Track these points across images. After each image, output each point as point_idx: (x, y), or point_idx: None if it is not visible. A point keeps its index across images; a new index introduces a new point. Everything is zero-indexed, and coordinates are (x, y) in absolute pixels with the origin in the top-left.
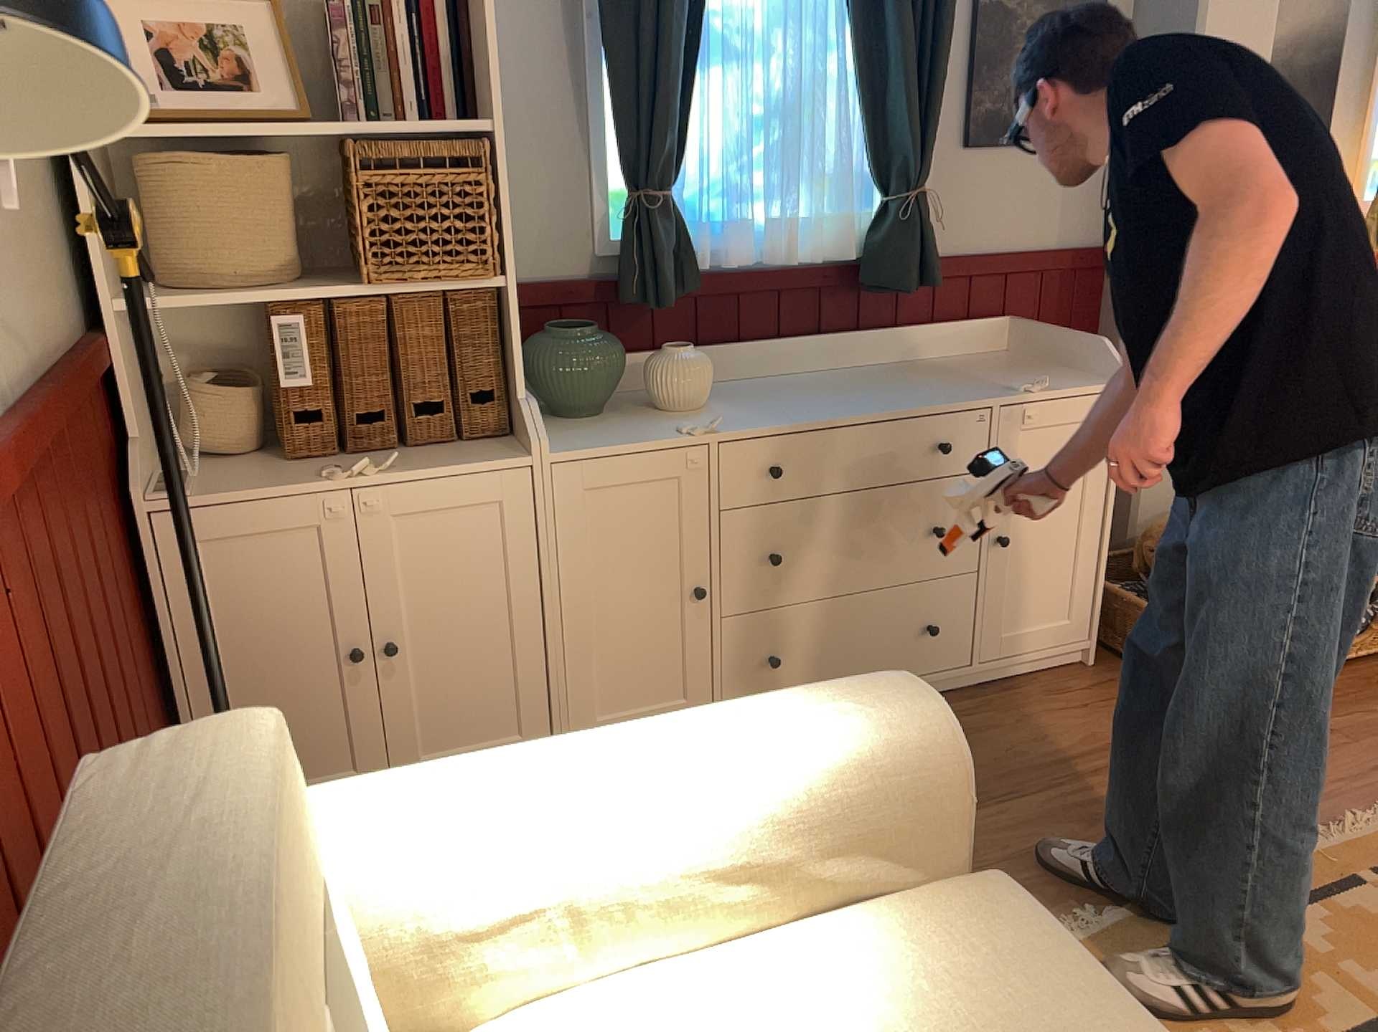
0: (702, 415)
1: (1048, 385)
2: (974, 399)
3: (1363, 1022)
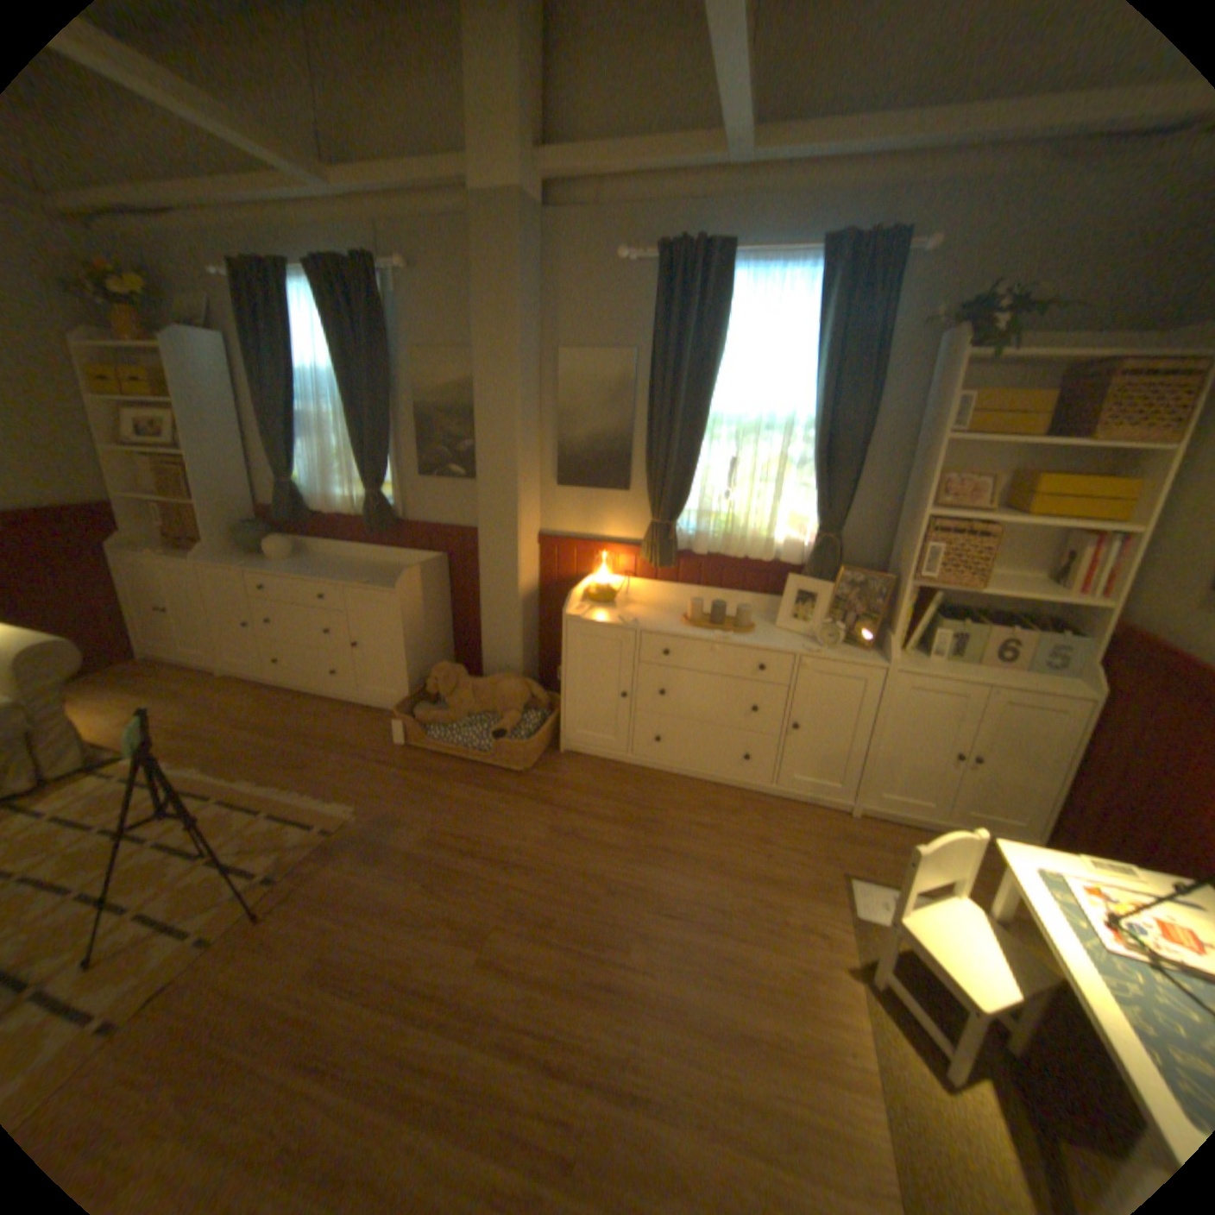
0: (268, 564)
1: (363, 583)
2: (338, 581)
3: (149, 838)
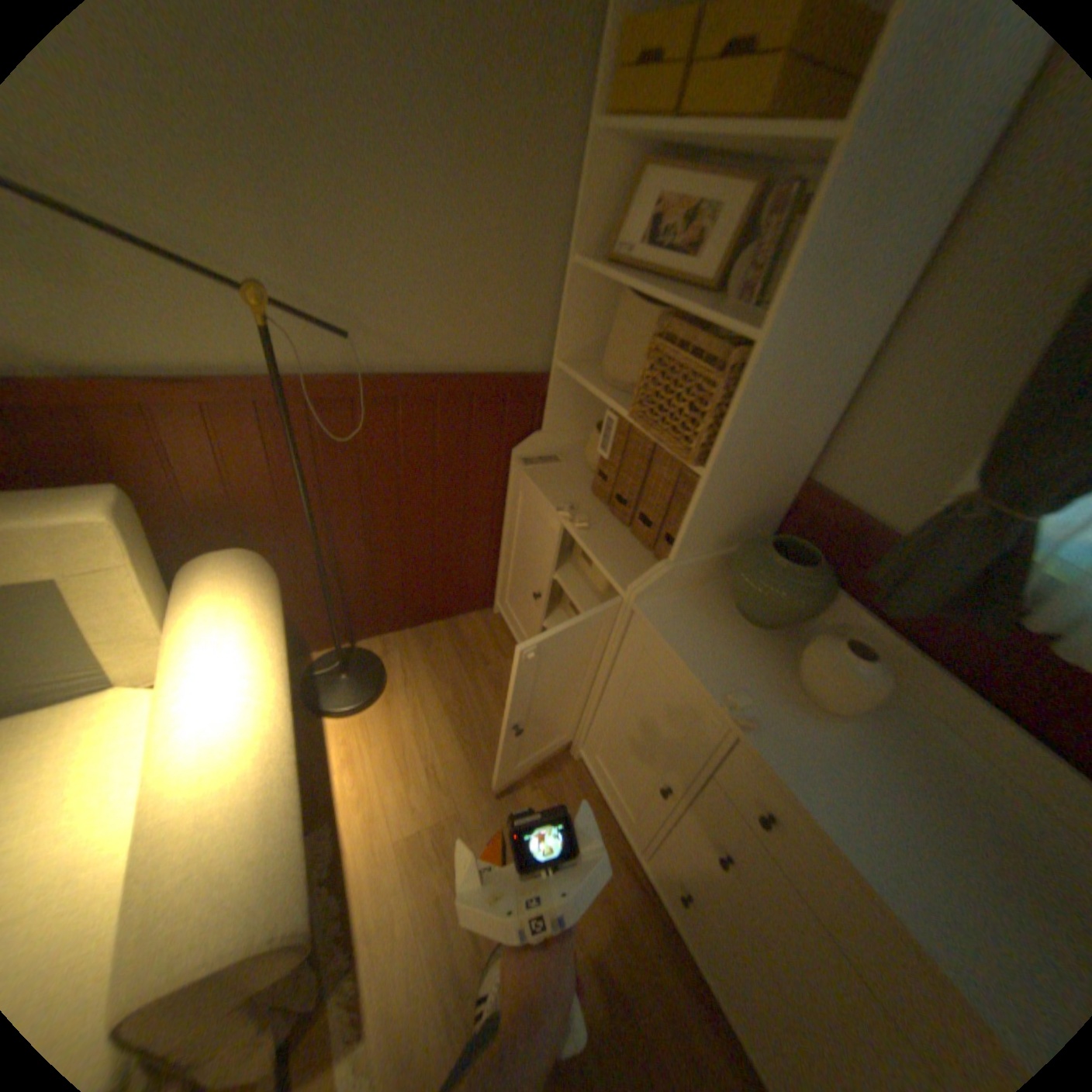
0: (812, 716)
1: None
2: None
3: None
